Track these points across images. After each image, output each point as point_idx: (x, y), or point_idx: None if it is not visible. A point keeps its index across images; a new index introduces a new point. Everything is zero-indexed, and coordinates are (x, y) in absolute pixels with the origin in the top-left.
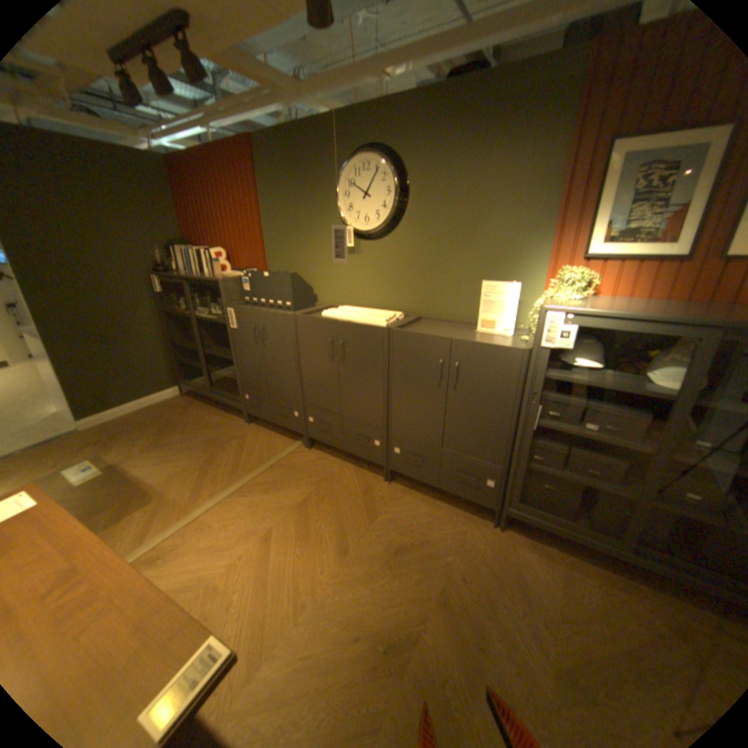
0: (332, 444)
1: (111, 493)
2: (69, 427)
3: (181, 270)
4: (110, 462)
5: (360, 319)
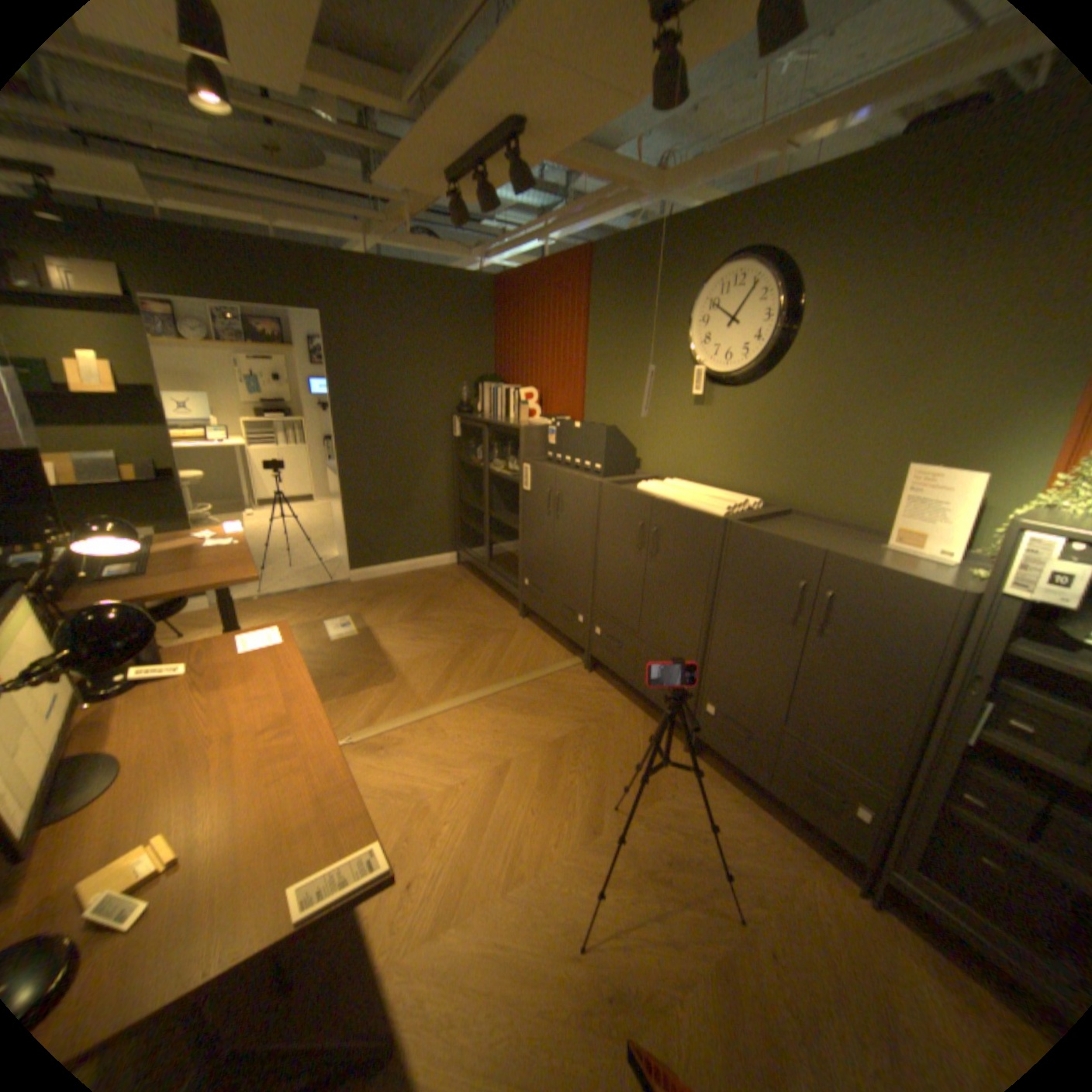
0: (621, 673)
1: (362, 658)
2: (346, 576)
3: (487, 412)
4: (370, 624)
5: (690, 500)
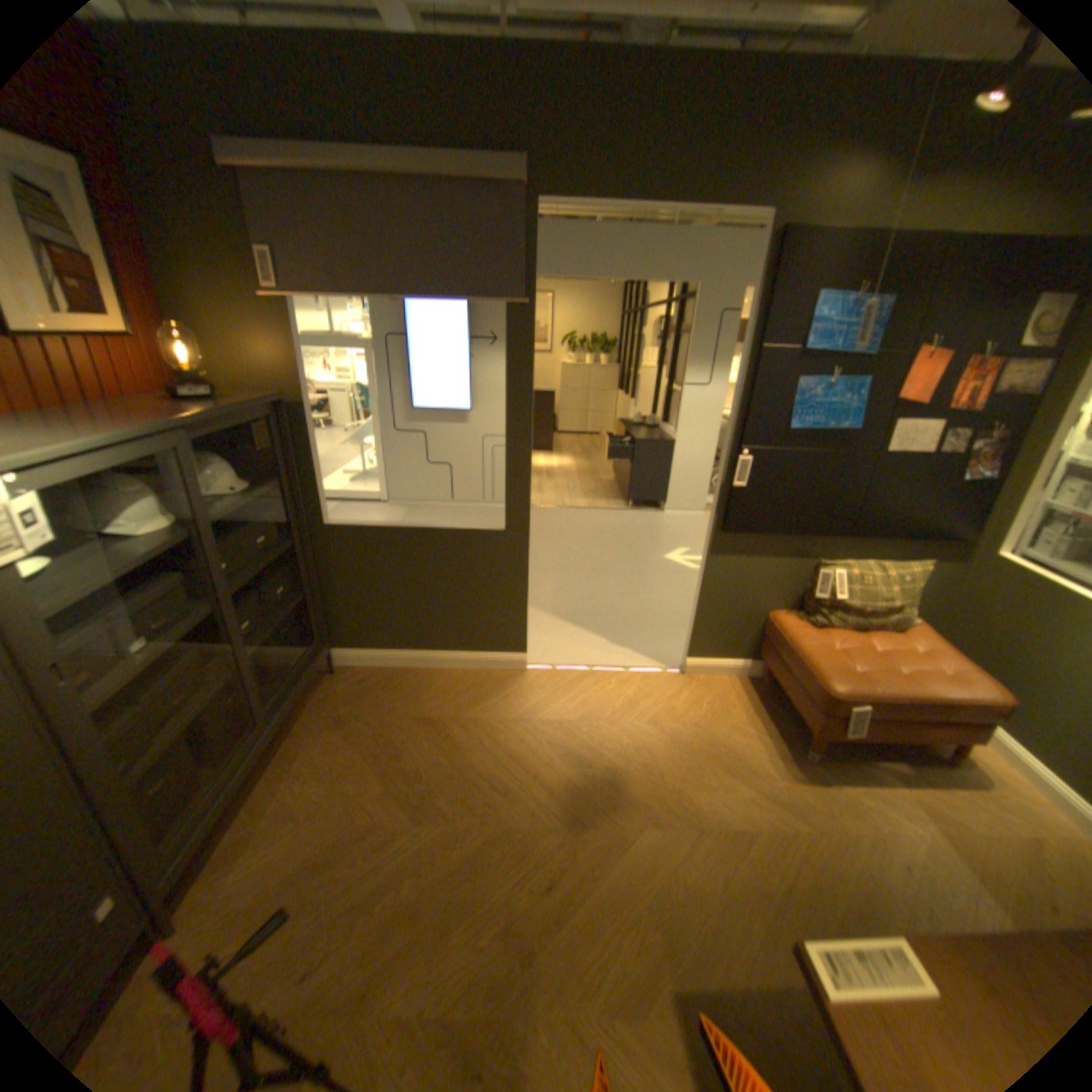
0: None
1: None
2: None
3: None
4: None
5: None
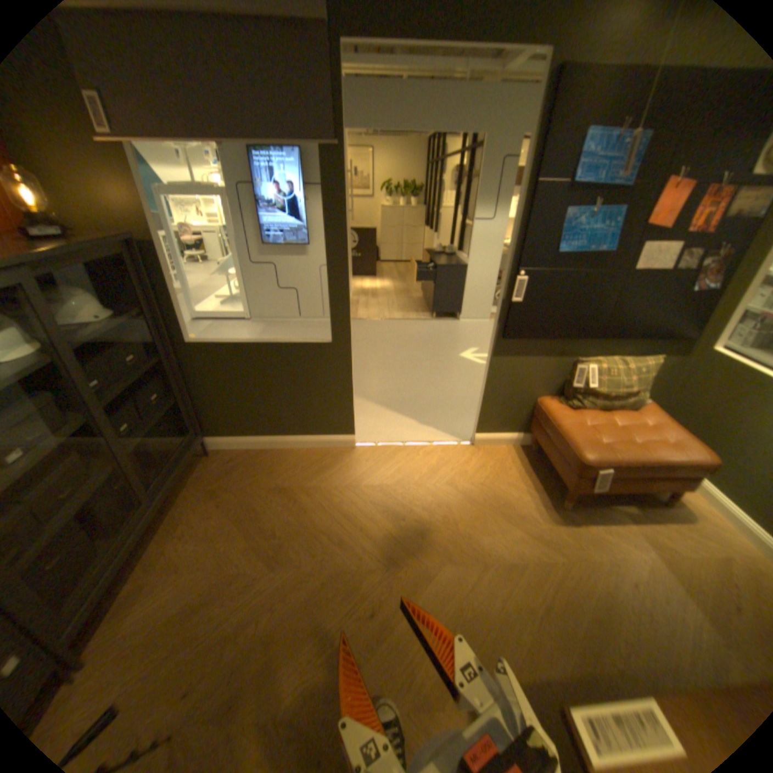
0: None
1: None
2: None
3: None
4: None
5: None
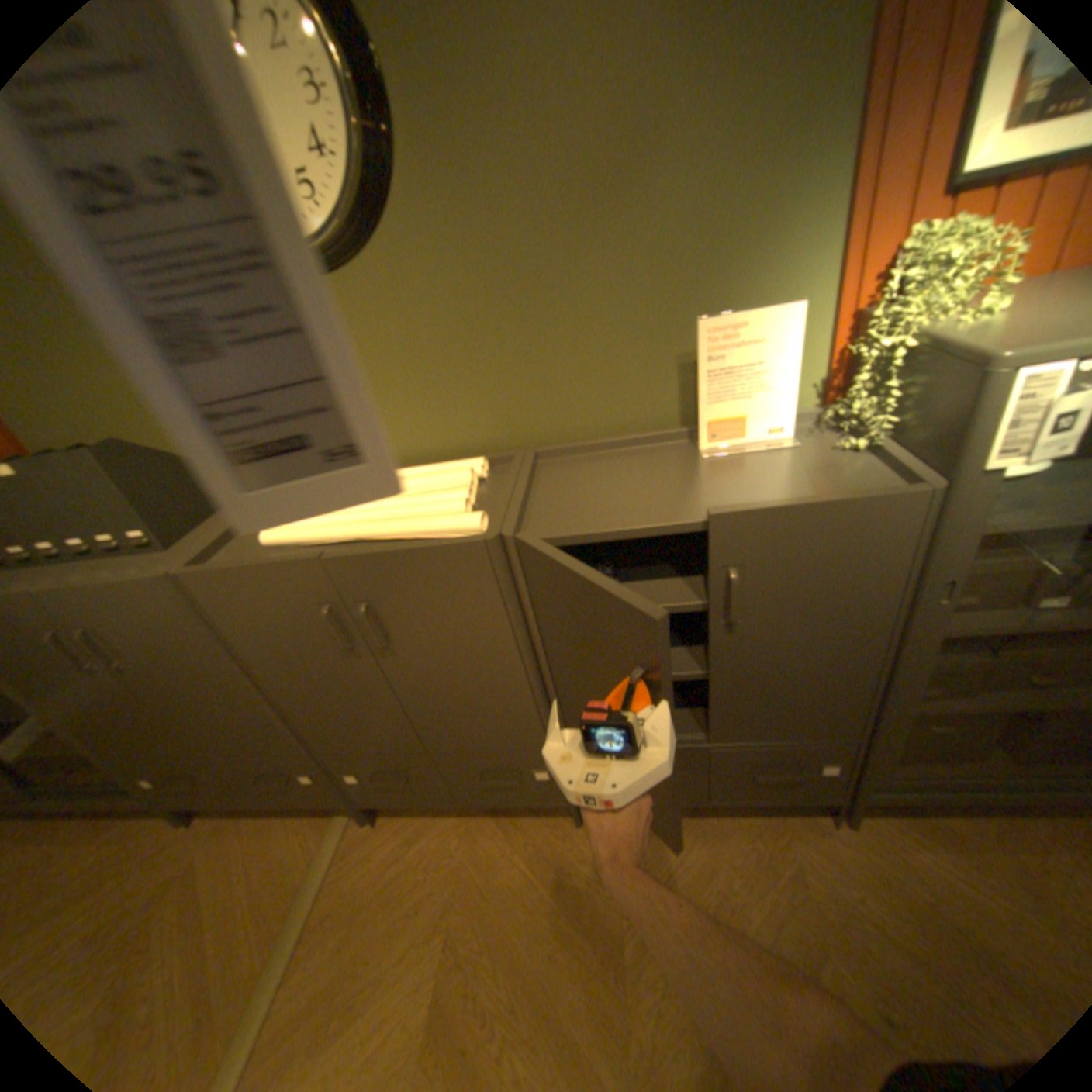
0: (427, 806)
1: None
2: None
3: None
4: None
5: (390, 525)
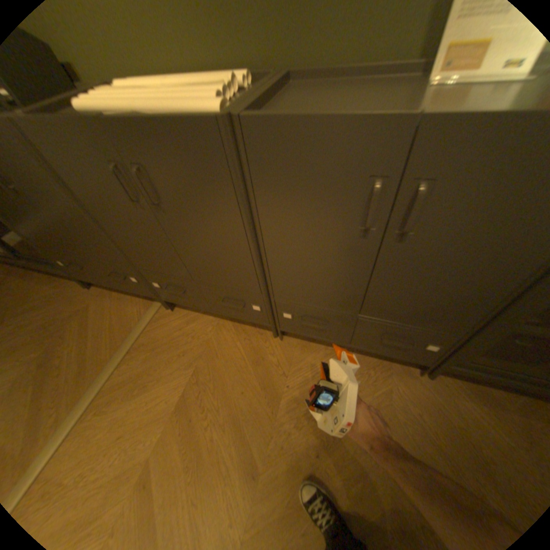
0: (197, 307)
1: None
2: None
3: None
4: None
5: (154, 101)
